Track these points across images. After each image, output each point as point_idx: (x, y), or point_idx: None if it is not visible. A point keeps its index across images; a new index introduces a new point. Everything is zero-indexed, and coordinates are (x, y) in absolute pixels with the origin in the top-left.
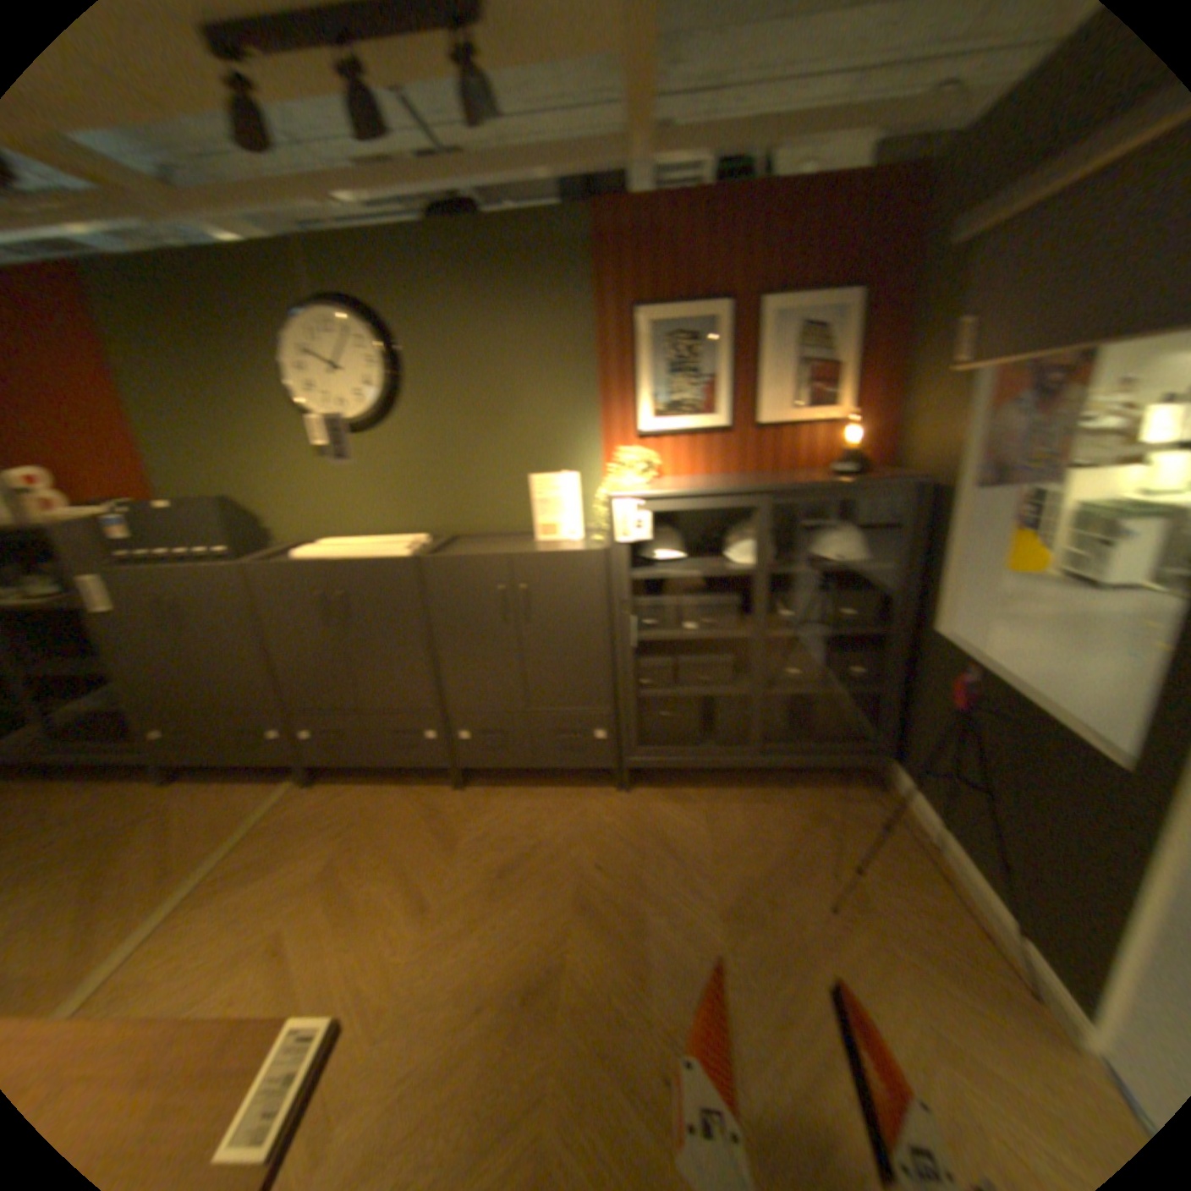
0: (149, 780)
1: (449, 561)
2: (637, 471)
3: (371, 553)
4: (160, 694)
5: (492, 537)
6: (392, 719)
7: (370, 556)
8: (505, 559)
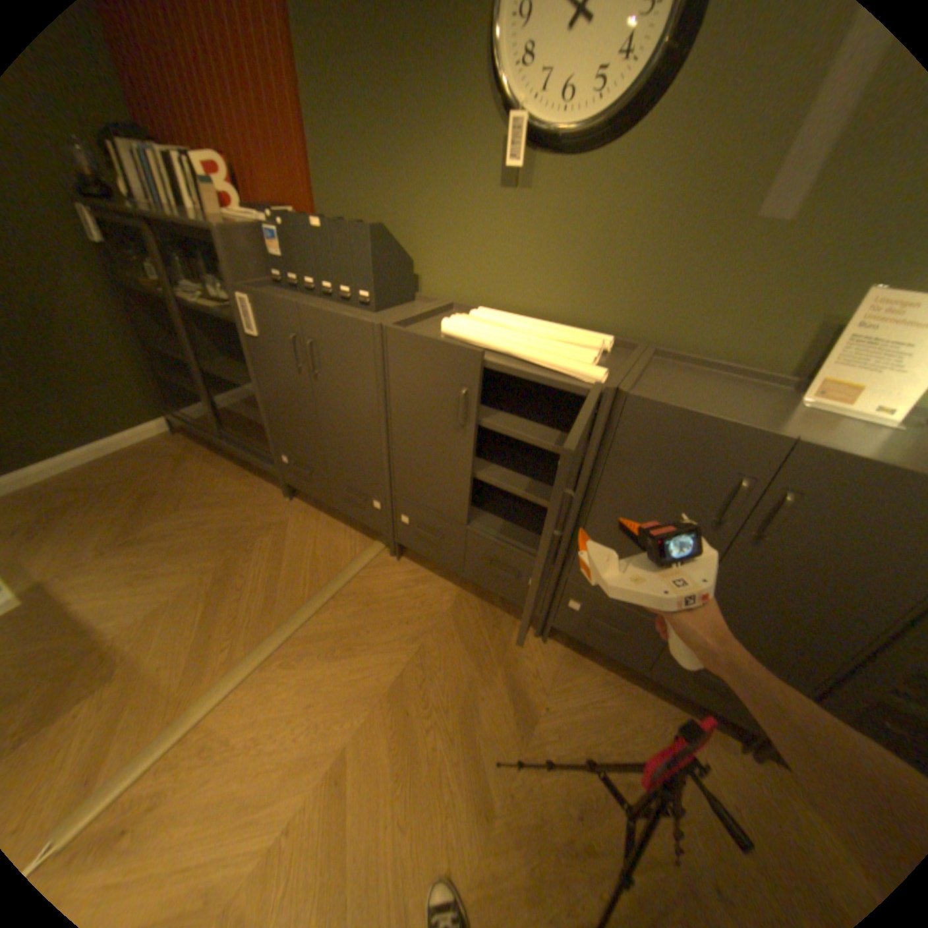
0: (284, 489)
1: (680, 415)
2: None
3: (551, 356)
4: (297, 429)
5: (720, 368)
6: (502, 551)
7: (549, 360)
8: (792, 445)
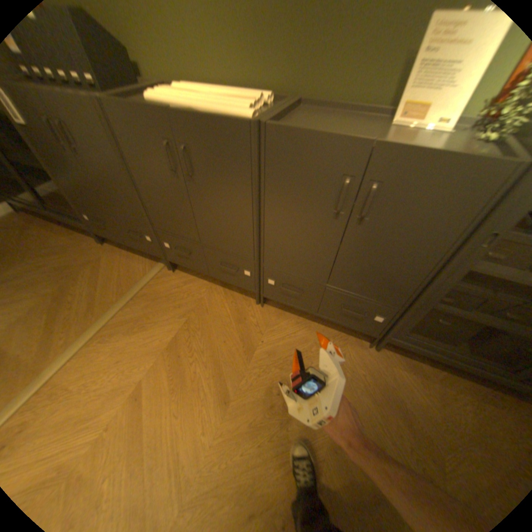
0: (94, 238)
1: (299, 134)
2: None
3: (216, 104)
4: (81, 193)
5: (342, 106)
6: (224, 256)
7: (215, 108)
8: (371, 145)
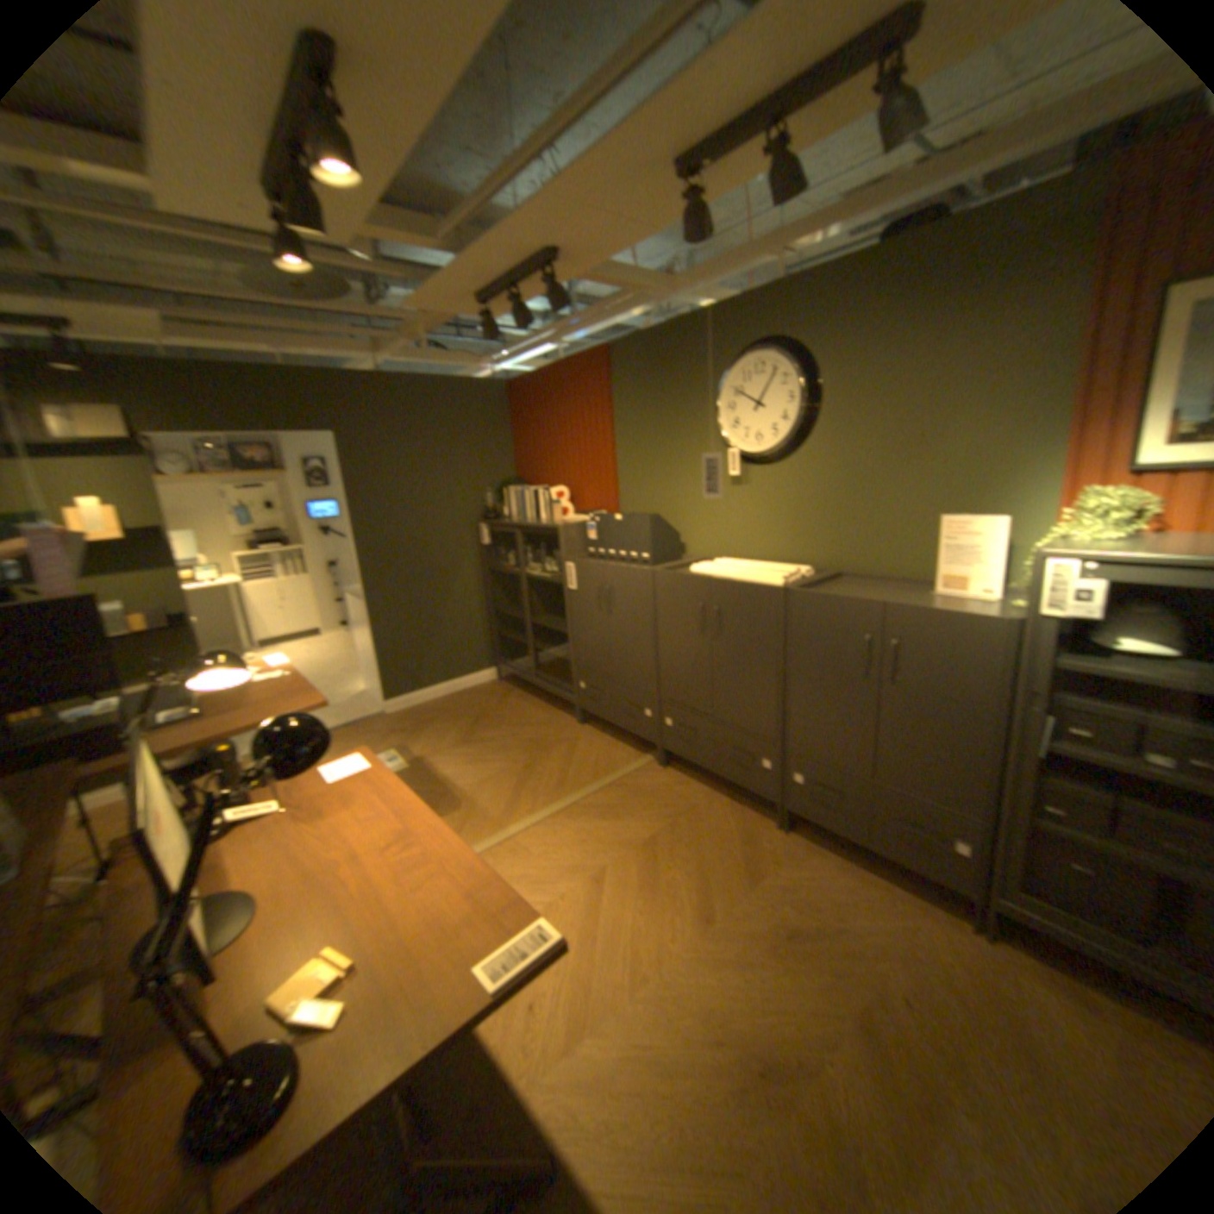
0: (576, 715)
1: (820, 599)
2: (1117, 521)
3: (752, 577)
4: (592, 656)
5: (885, 580)
6: (739, 736)
7: (751, 580)
8: (882, 607)
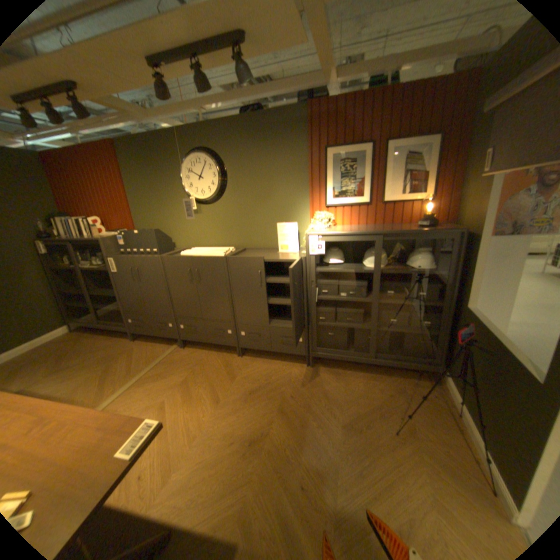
0: (129, 338)
1: (240, 259)
2: (324, 223)
3: (211, 254)
4: (134, 305)
5: (262, 250)
6: (216, 324)
7: (210, 255)
8: (262, 259)
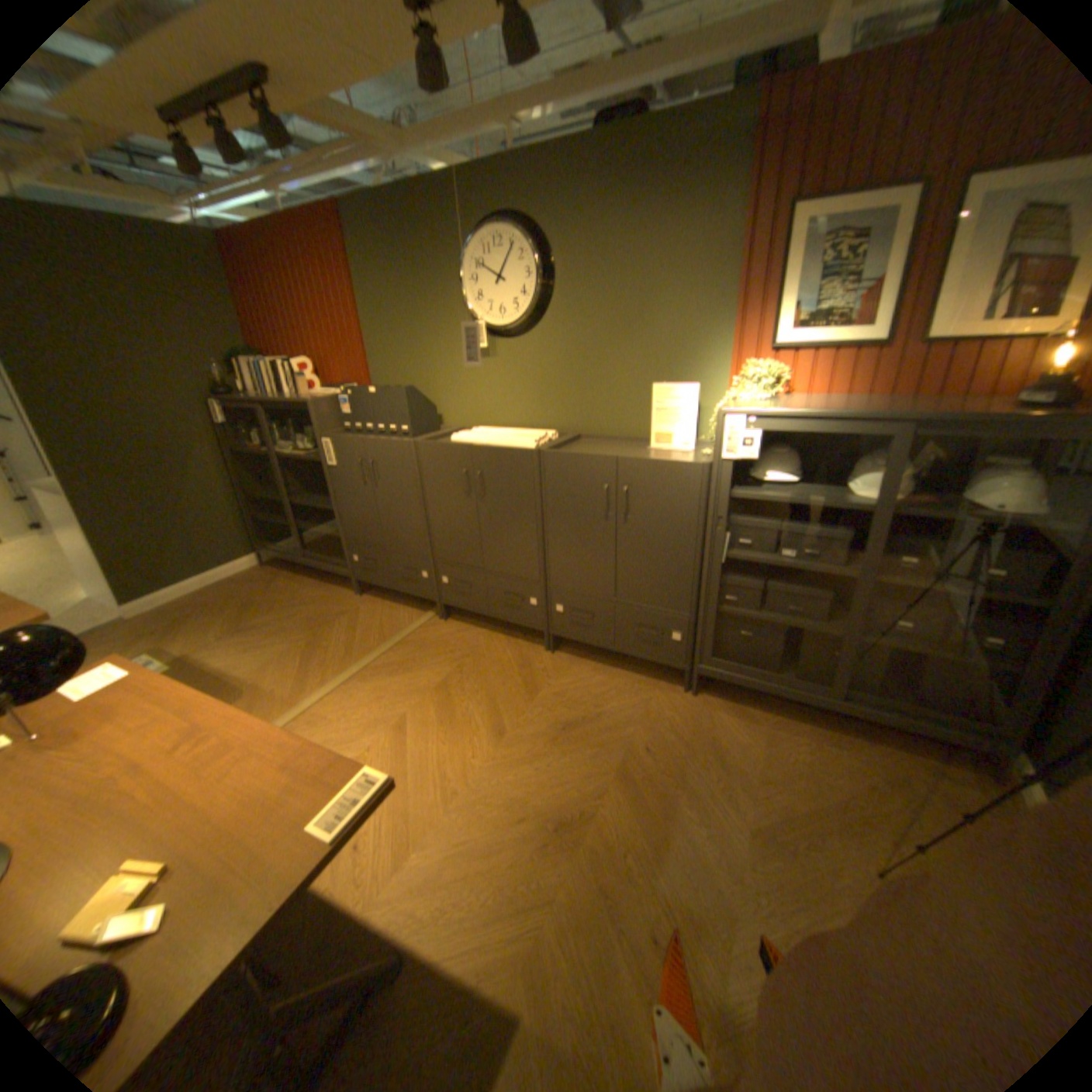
0: (355, 588)
1: (568, 458)
2: (766, 386)
3: (509, 443)
4: (364, 530)
5: (614, 440)
6: (509, 582)
7: (508, 445)
8: (616, 461)
